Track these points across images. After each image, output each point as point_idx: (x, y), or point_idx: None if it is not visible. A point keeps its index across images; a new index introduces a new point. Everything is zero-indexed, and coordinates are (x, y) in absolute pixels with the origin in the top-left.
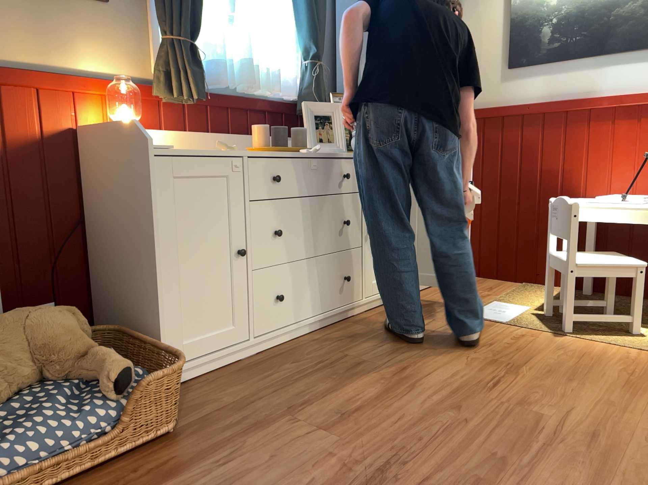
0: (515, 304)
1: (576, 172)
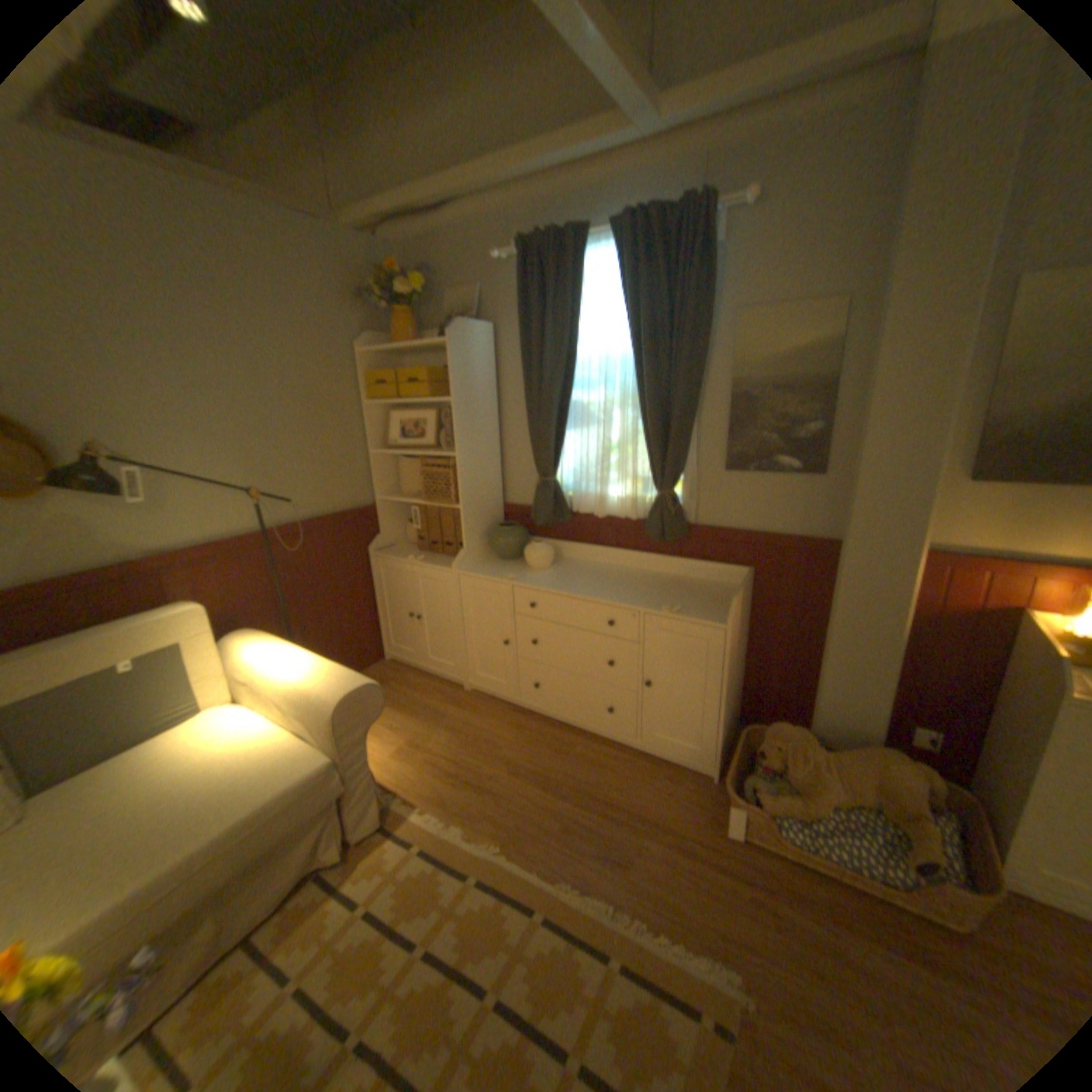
0: None
1: None
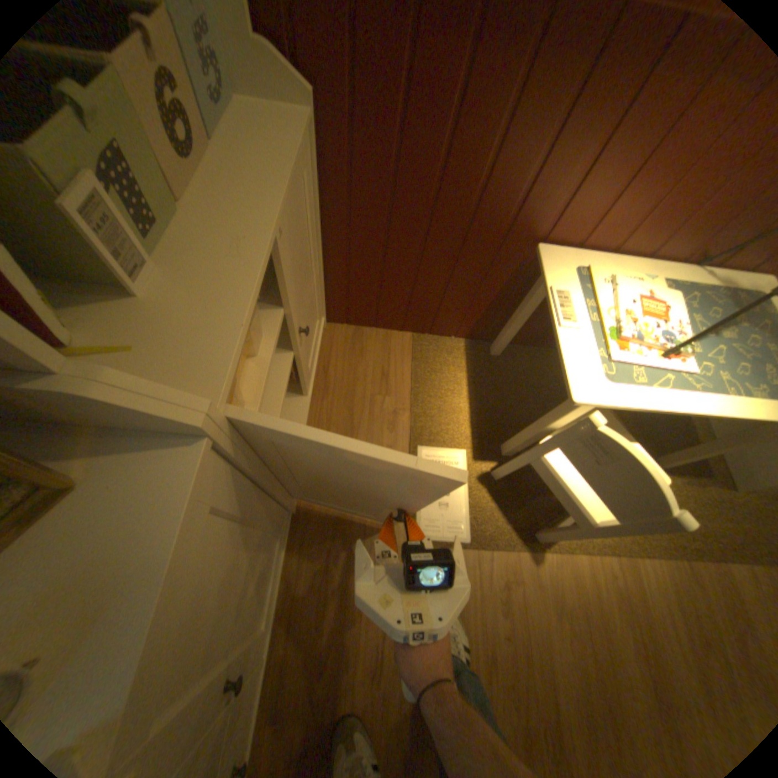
0: (444, 448)
1: (558, 194)
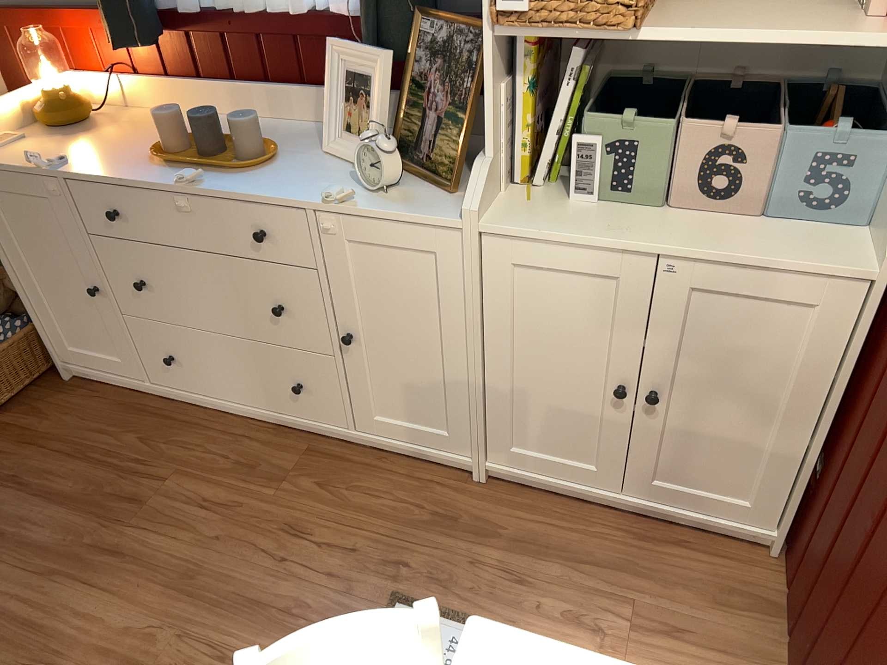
0: None
1: None
